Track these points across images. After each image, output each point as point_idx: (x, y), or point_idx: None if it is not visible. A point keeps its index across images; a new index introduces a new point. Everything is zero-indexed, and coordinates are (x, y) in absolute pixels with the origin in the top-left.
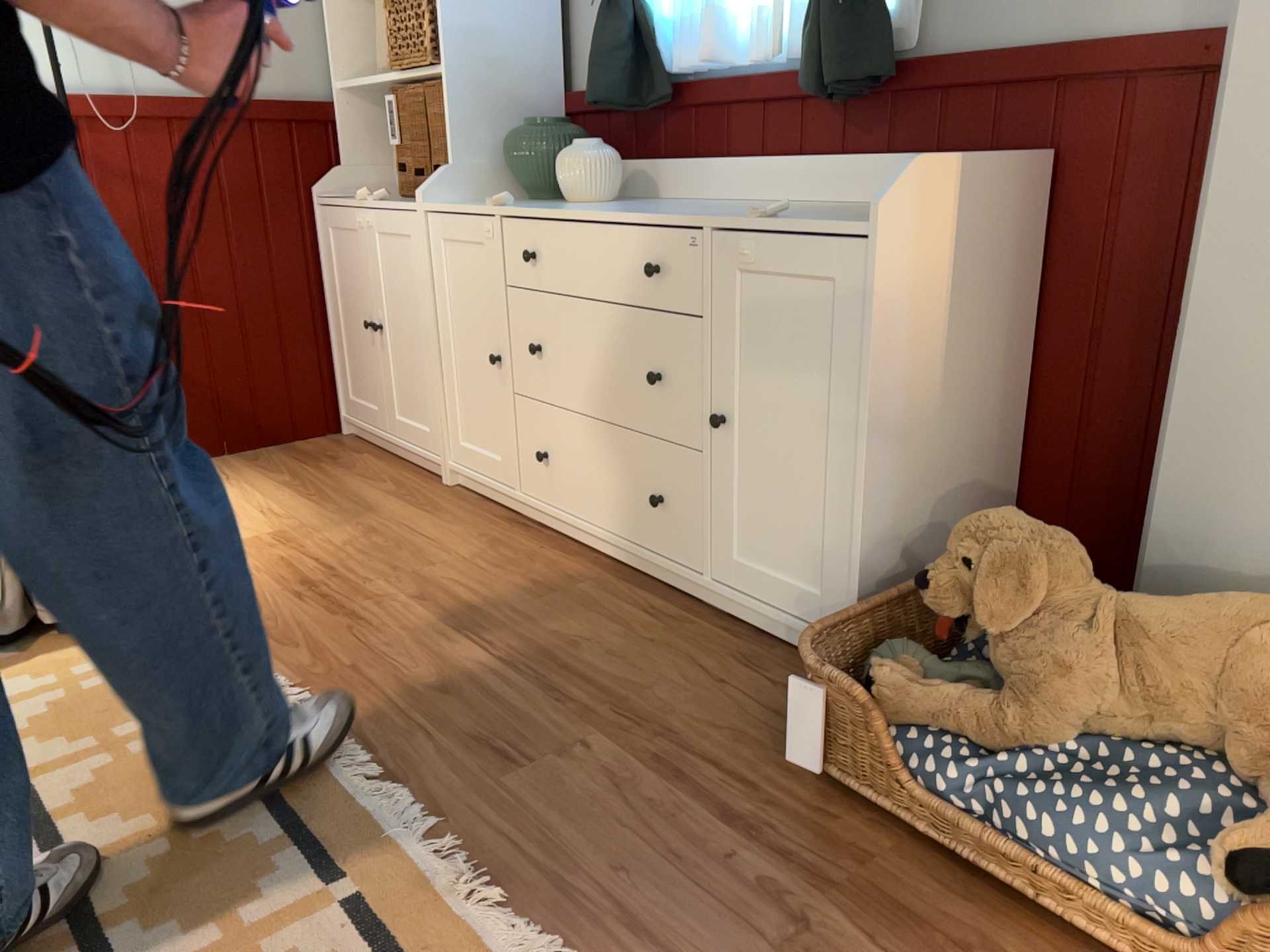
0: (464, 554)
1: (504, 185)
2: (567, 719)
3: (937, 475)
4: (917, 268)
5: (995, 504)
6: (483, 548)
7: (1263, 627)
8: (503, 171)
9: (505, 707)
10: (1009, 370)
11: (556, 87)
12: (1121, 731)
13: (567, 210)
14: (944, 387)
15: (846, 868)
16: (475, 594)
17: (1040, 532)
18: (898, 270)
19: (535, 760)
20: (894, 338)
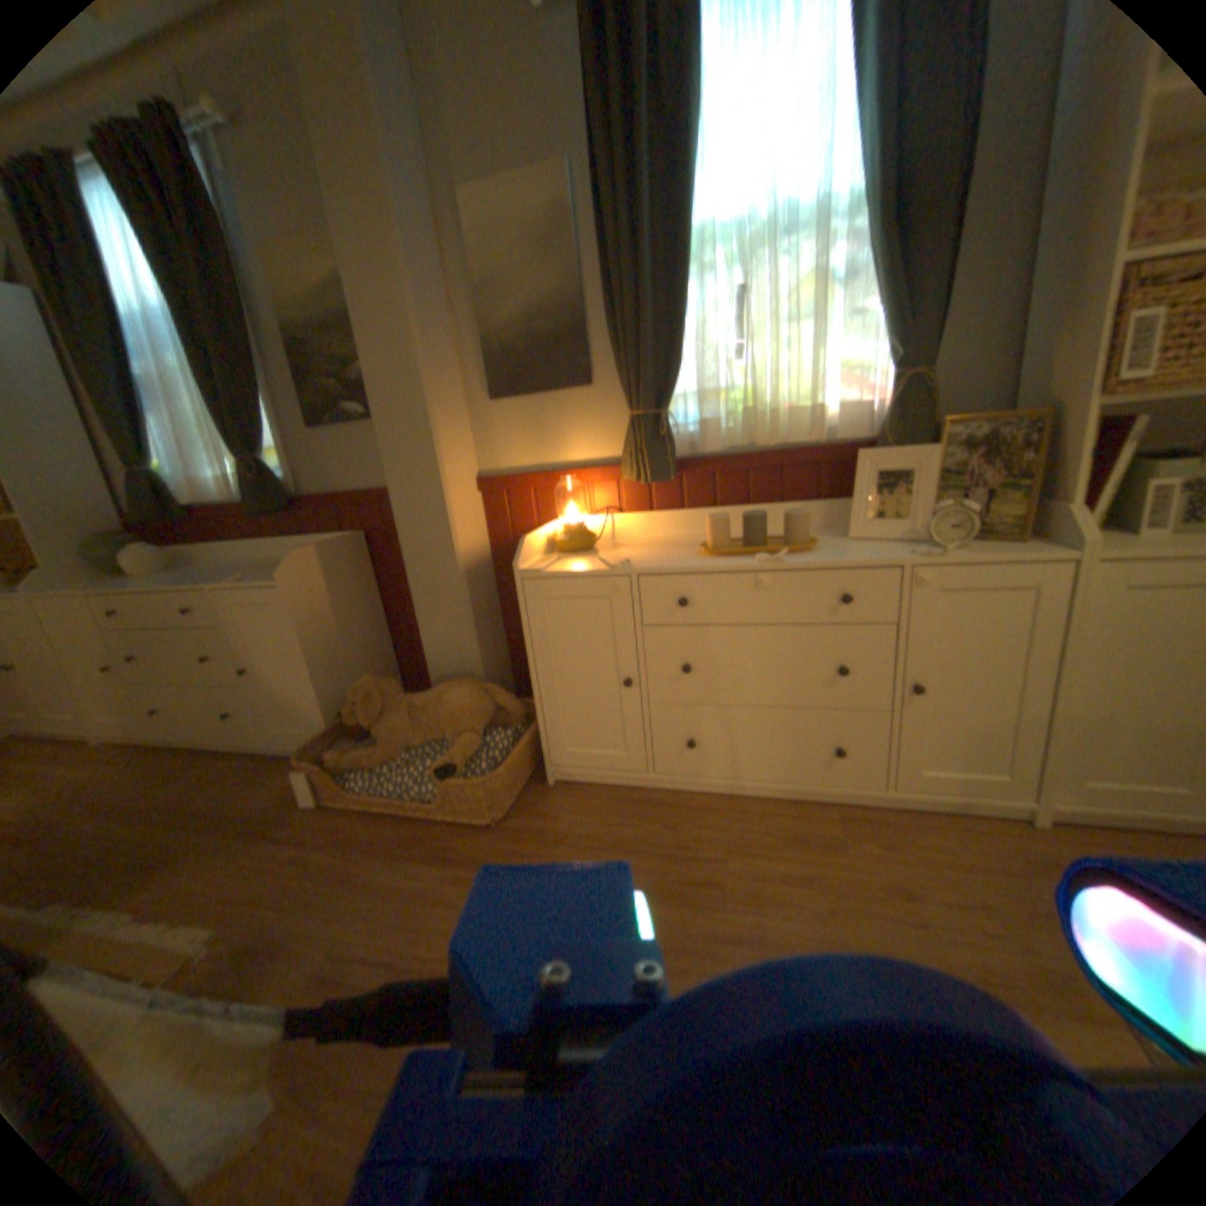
0: (114, 780)
1: (87, 569)
2: (189, 836)
3: (352, 667)
4: (309, 591)
5: (389, 668)
6: (127, 773)
7: (449, 693)
8: (84, 562)
9: (151, 845)
10: (376, 615)
11: (111, 509)
12: (417, 743)
13: (130, 585)
14: (343, 632)
15: (327, 837)
16: (125, 799)
17: (379, 682)
18: (299, 595)
19: (171, 861)
20: (307, 621)
